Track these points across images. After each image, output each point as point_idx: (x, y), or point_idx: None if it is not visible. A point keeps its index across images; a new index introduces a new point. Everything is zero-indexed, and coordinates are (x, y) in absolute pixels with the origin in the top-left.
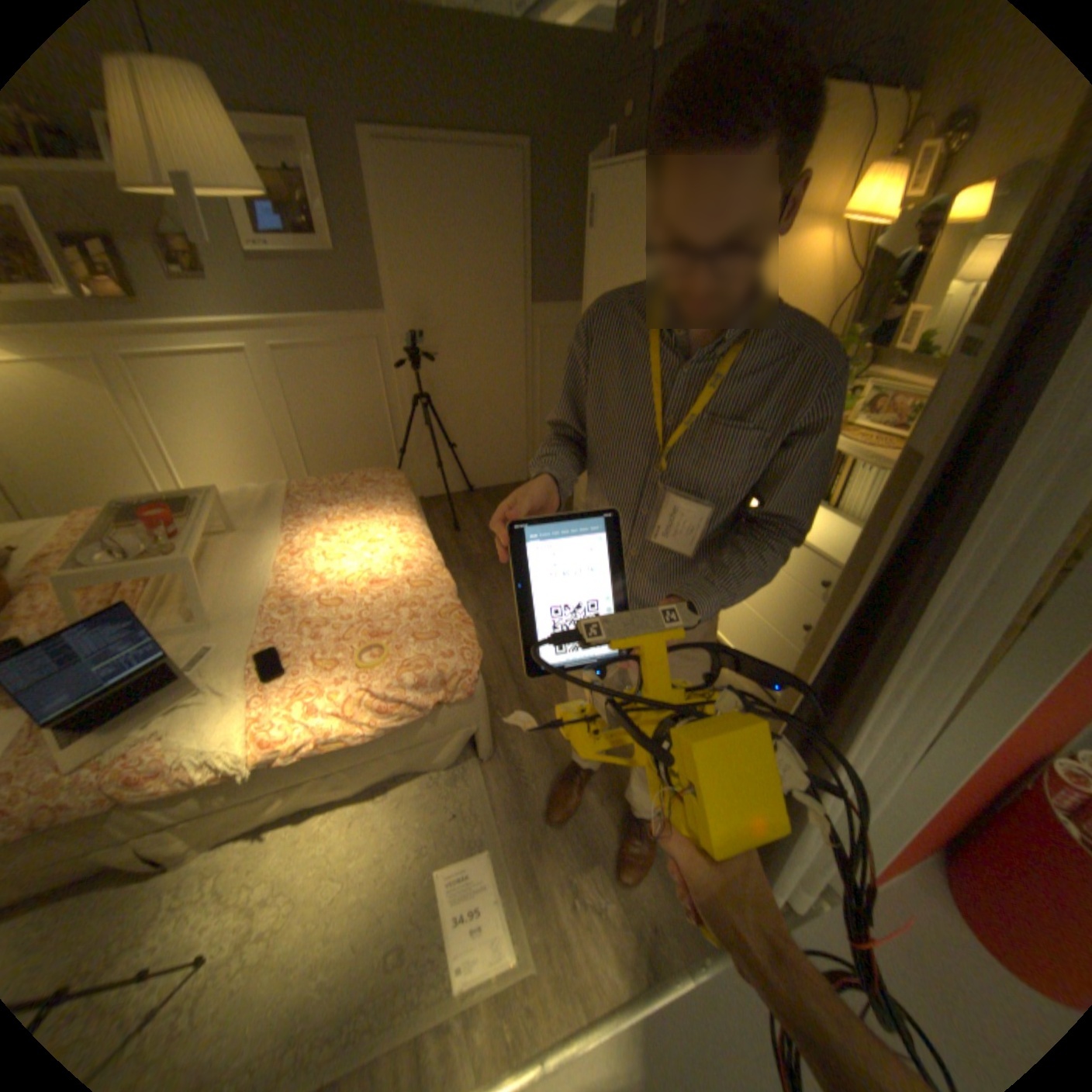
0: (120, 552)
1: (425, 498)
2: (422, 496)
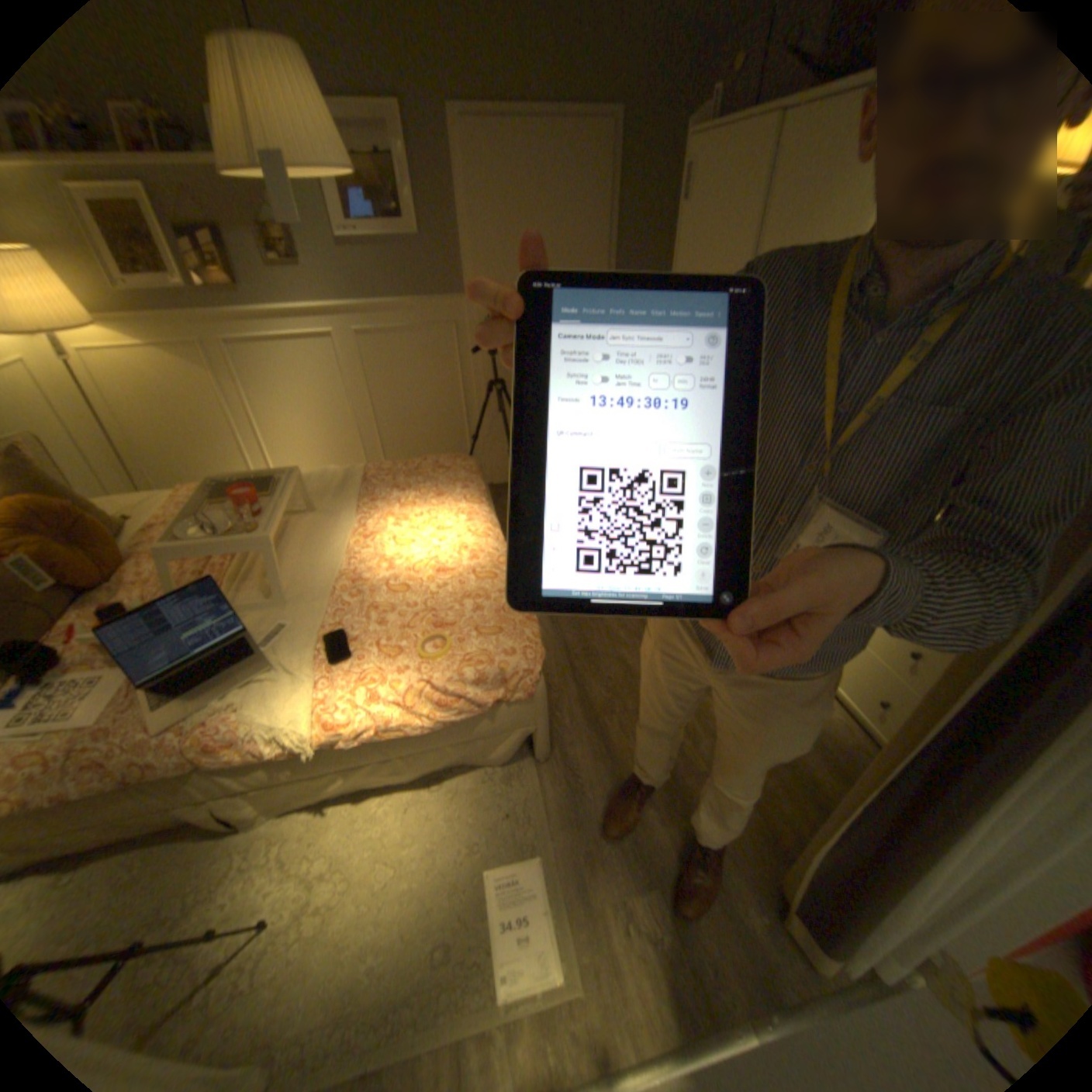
0: (211, 528)
1: (495, 485)
2: (491, 483)
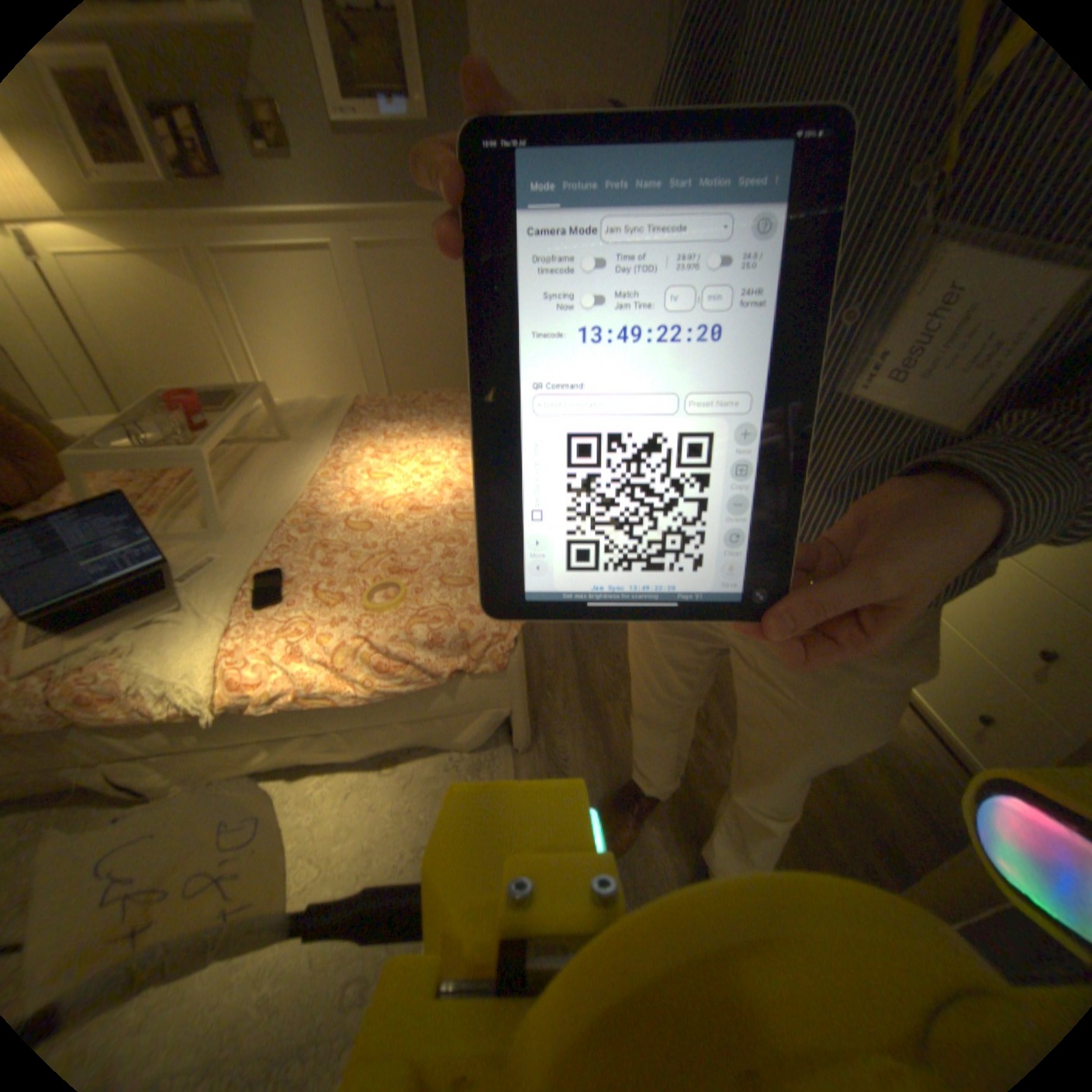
0: (142, 439)
1: None
2: None
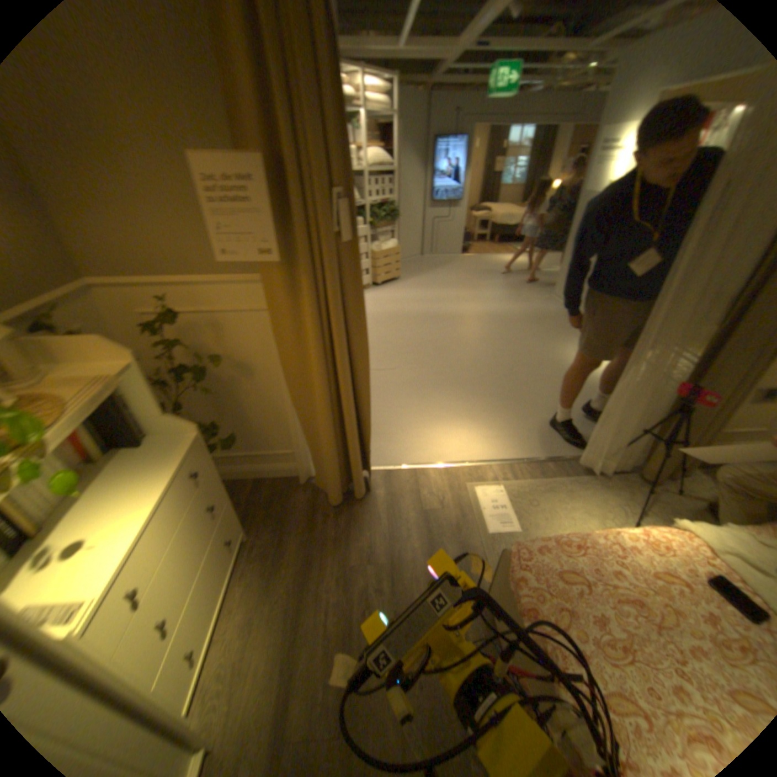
0: None
1: None
2: None
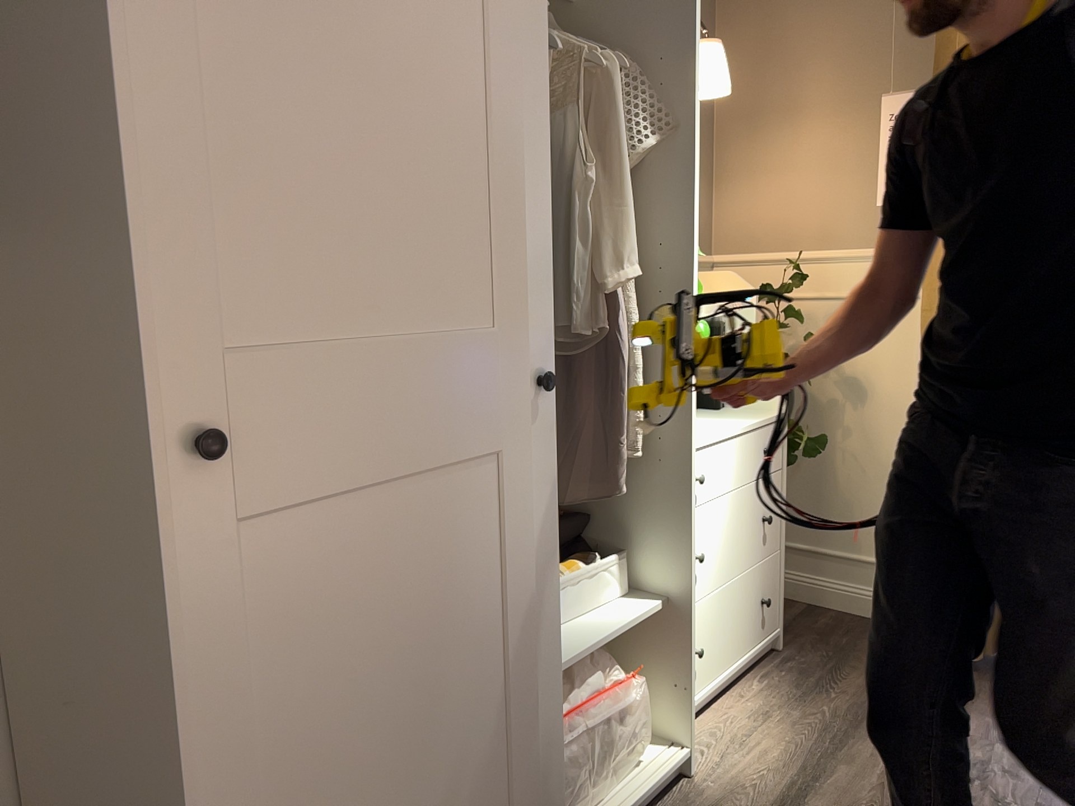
0: None
1: None
2: None
